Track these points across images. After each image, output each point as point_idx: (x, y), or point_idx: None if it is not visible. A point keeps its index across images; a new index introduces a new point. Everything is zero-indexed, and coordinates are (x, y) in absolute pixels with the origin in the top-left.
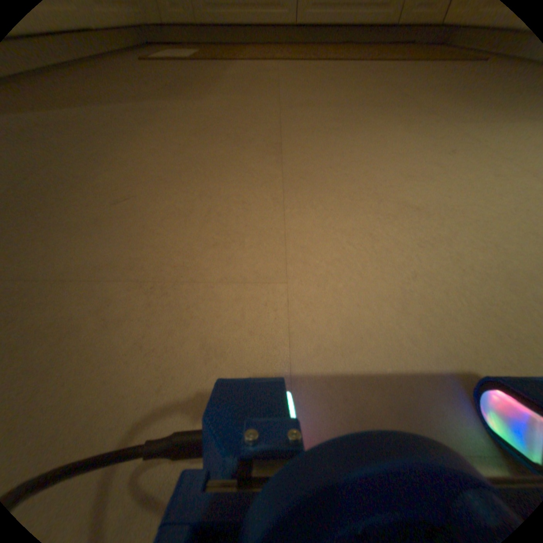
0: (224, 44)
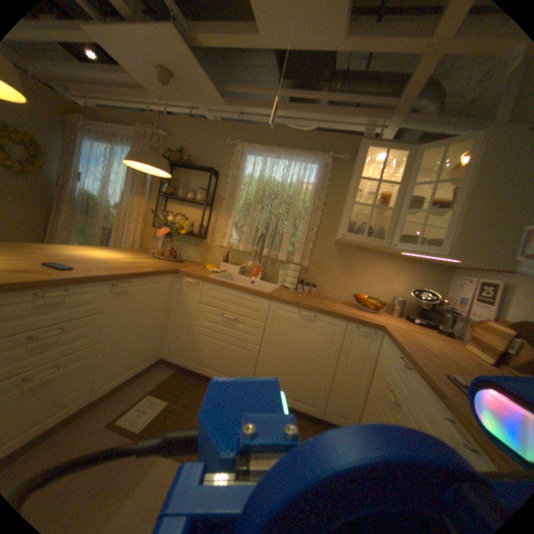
0: (199, 386)
